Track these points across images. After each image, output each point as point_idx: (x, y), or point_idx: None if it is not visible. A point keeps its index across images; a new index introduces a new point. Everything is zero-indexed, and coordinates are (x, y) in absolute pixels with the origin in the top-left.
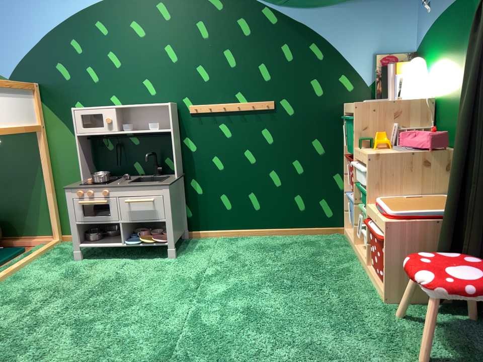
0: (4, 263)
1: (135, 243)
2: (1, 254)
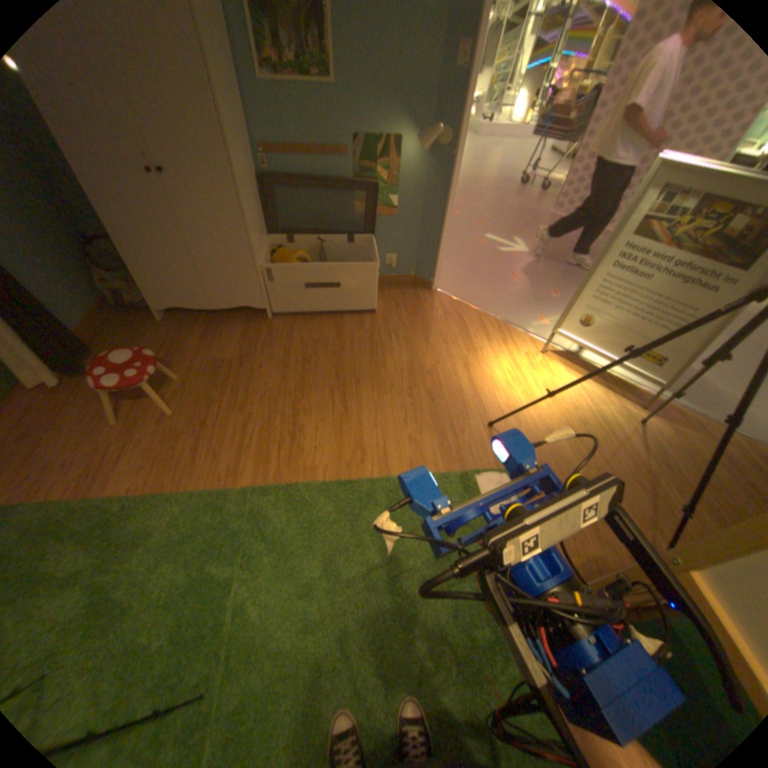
0: None
1: None
2: None
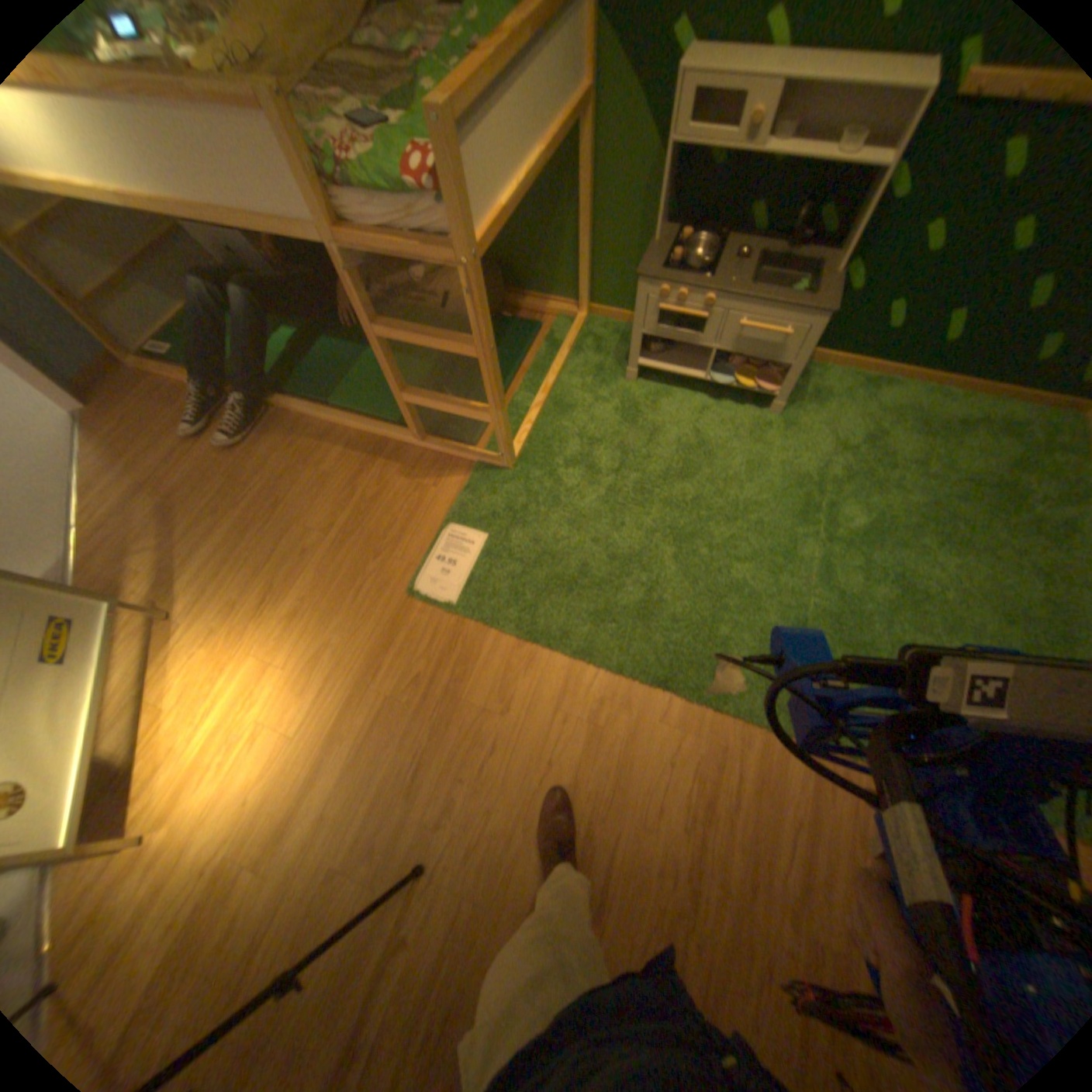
0: (526, 359)
1: (724, 381)
2: (515, 335)
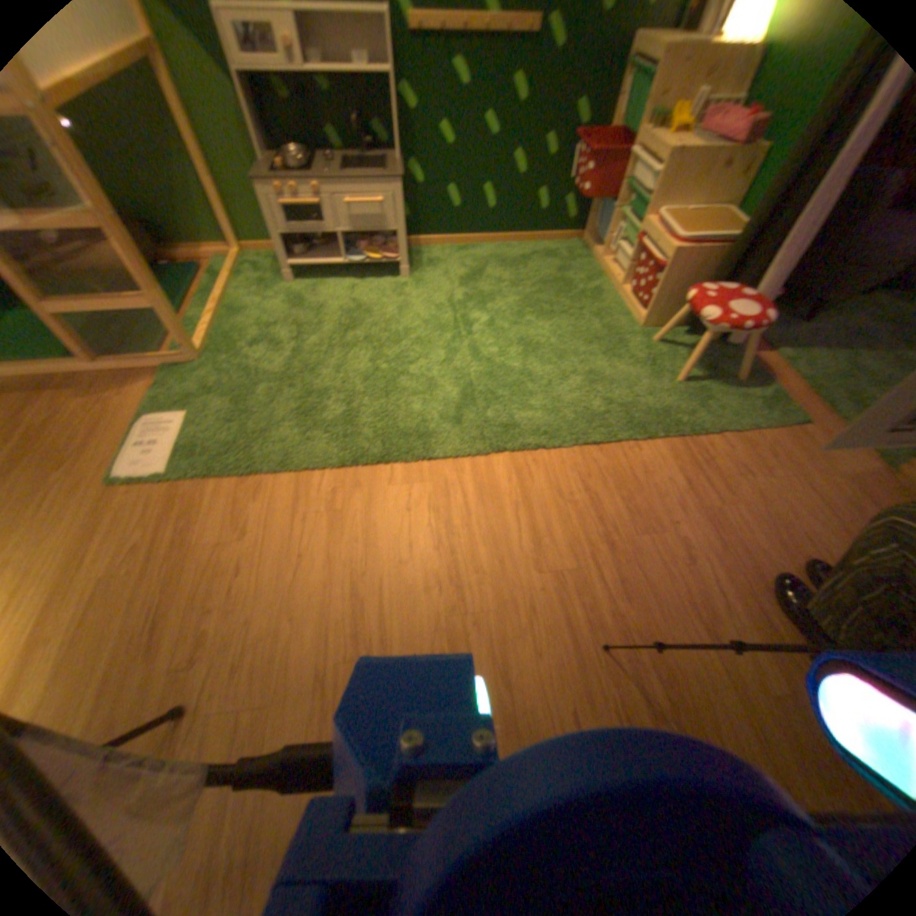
0: (187, 286)
1: (356, 257)
2: (171, 272)
